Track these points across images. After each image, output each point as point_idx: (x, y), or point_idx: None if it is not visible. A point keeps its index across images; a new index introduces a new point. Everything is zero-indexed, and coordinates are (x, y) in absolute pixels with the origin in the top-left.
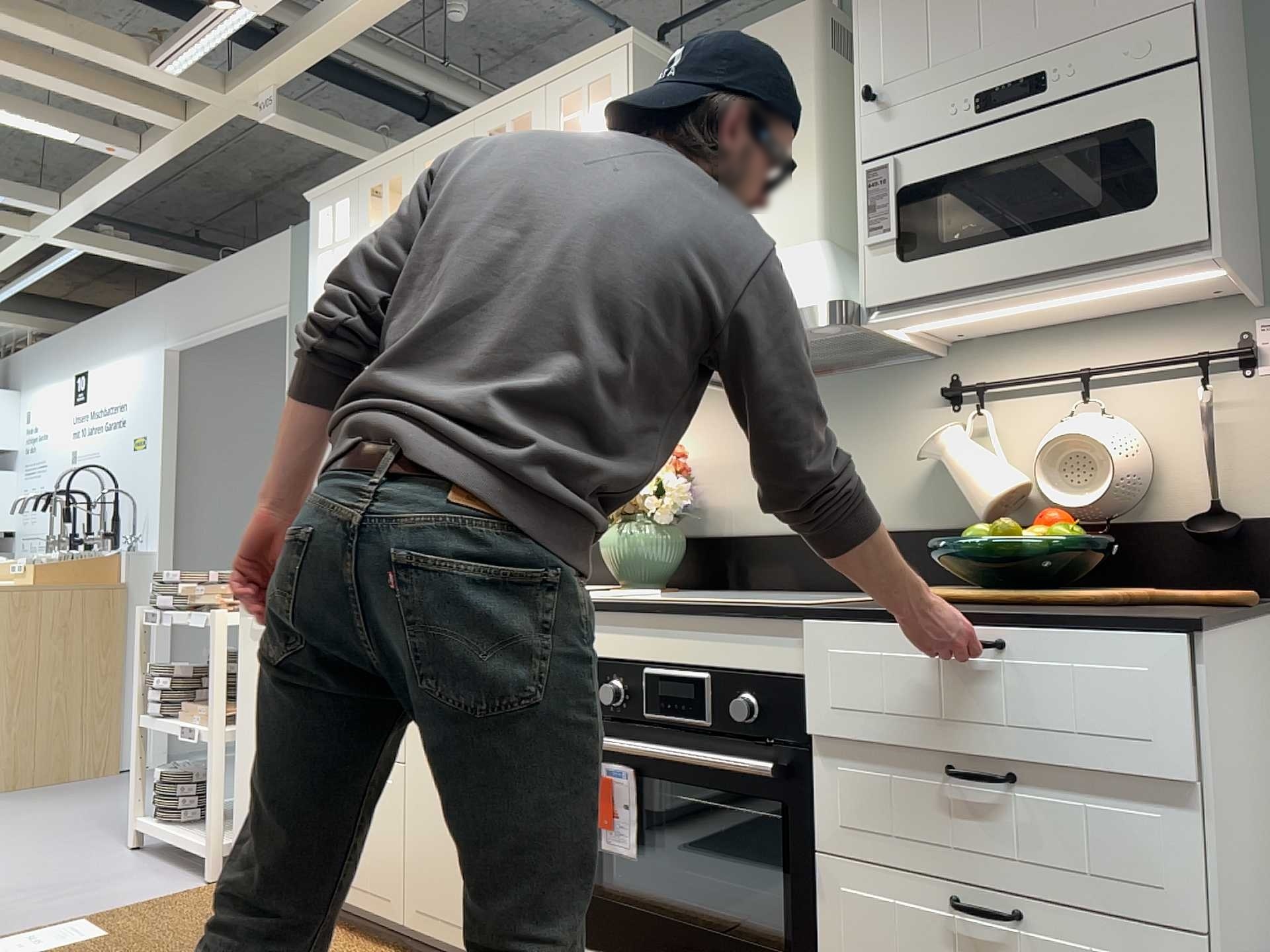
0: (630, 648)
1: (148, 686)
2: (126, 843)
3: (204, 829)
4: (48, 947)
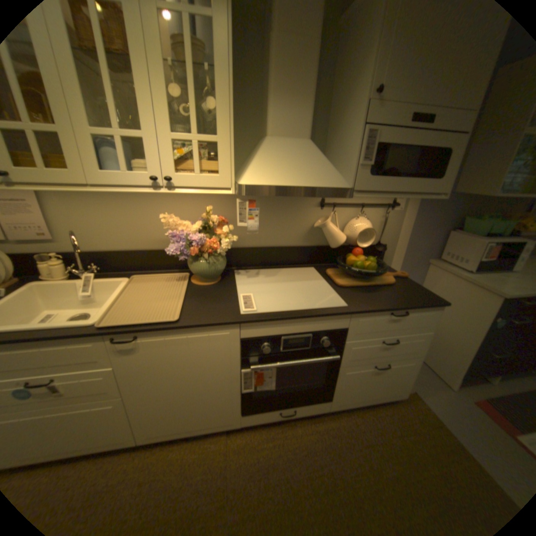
0: (275, 331)
1: None
2: None
3: None
4: None
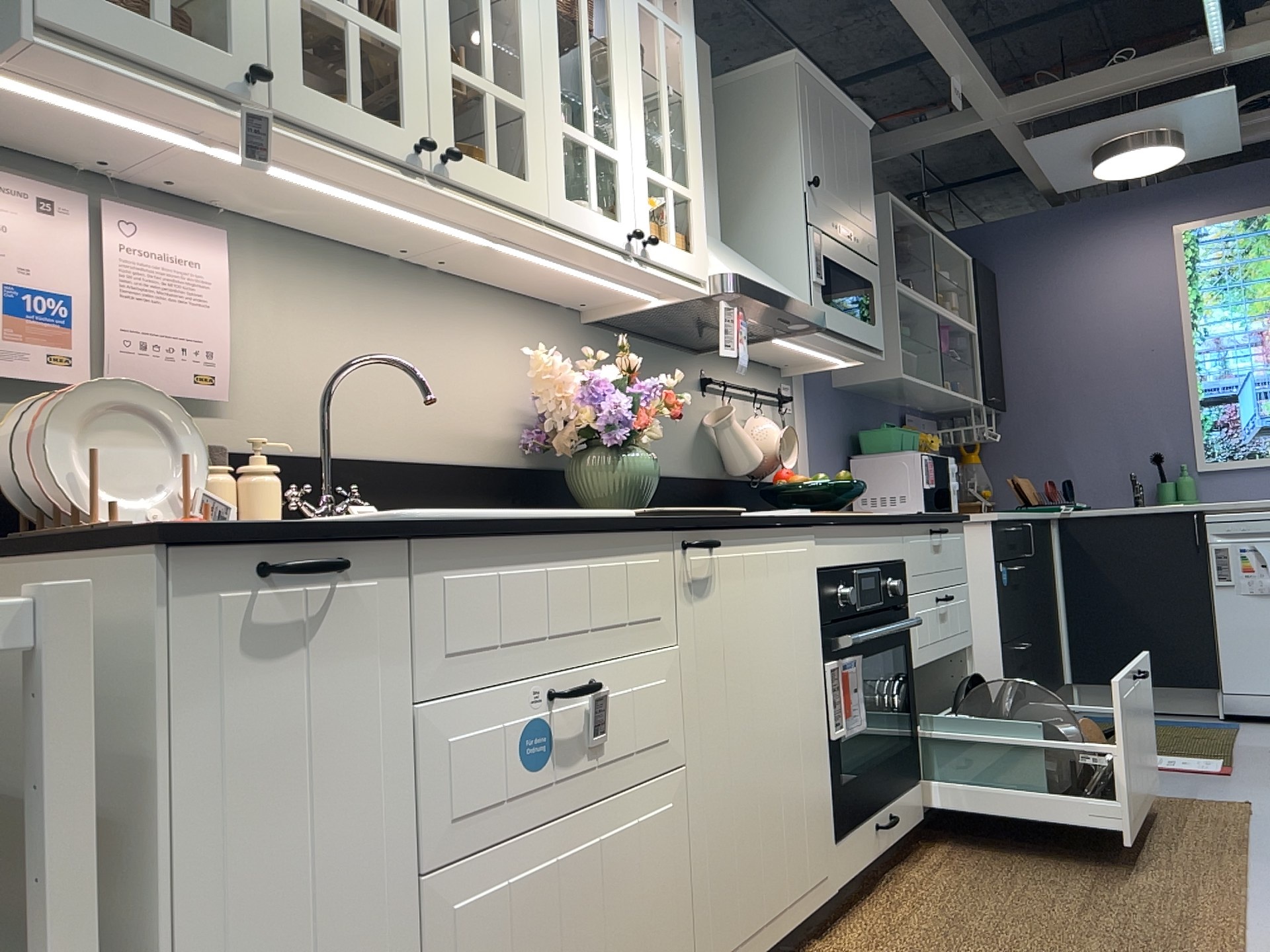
0: (847, 554)
1: None
2: None
3: None
4: None
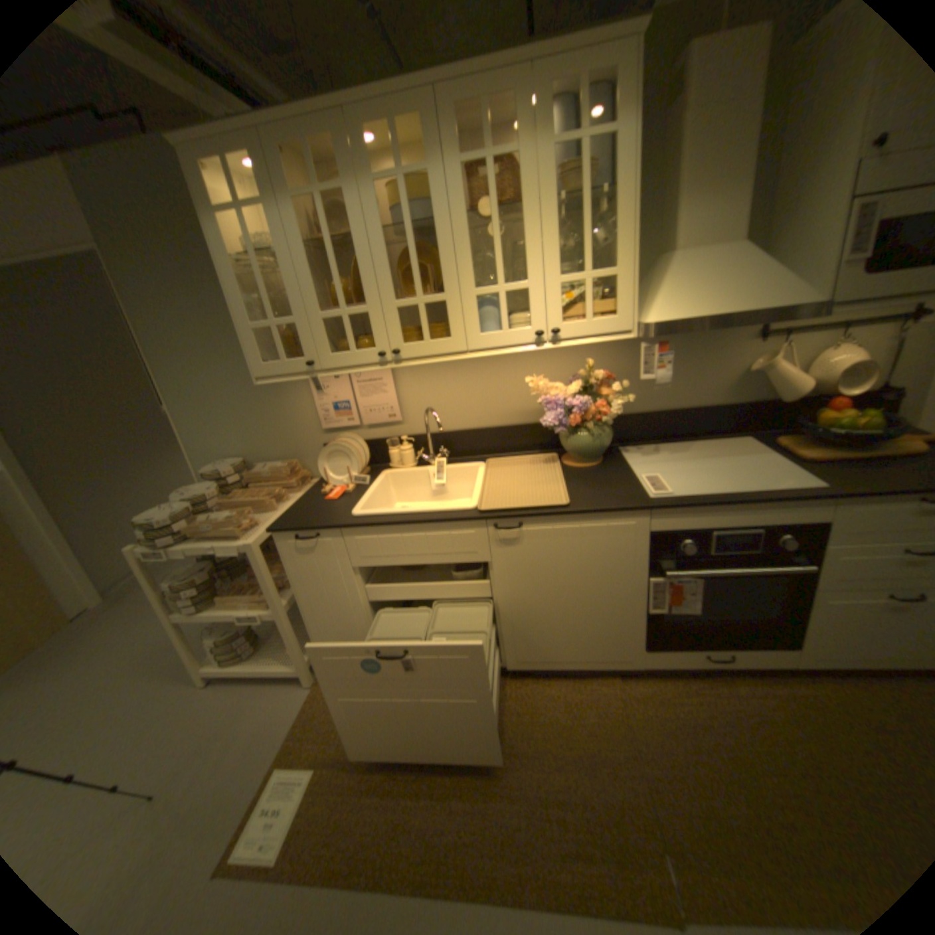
0: (703, 524)
1: (165, 599)
2: (189, 686)
3: (262, 657)
4: (289, 811)
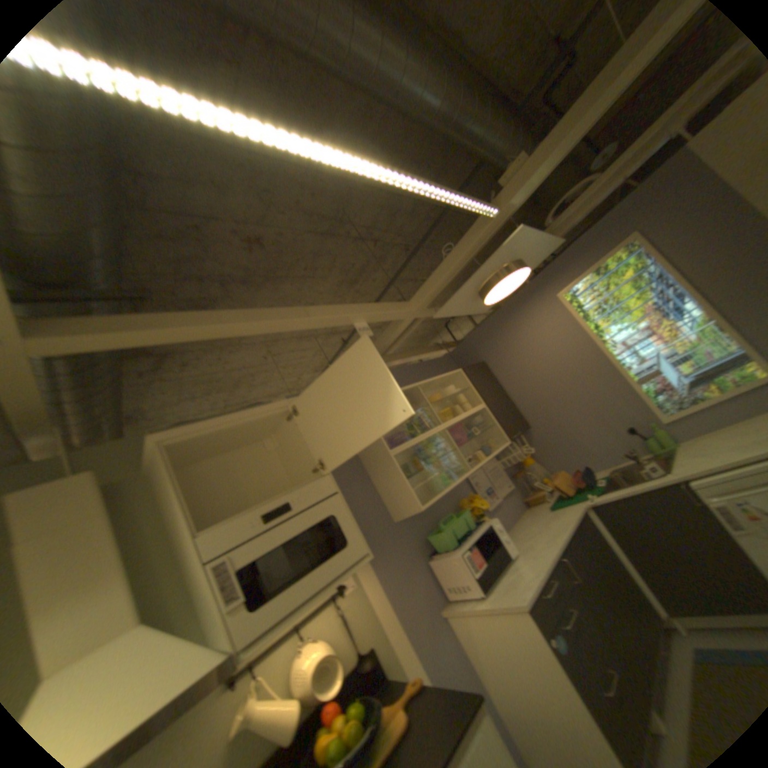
0: None
1: None
2: None
3: None
4: None
